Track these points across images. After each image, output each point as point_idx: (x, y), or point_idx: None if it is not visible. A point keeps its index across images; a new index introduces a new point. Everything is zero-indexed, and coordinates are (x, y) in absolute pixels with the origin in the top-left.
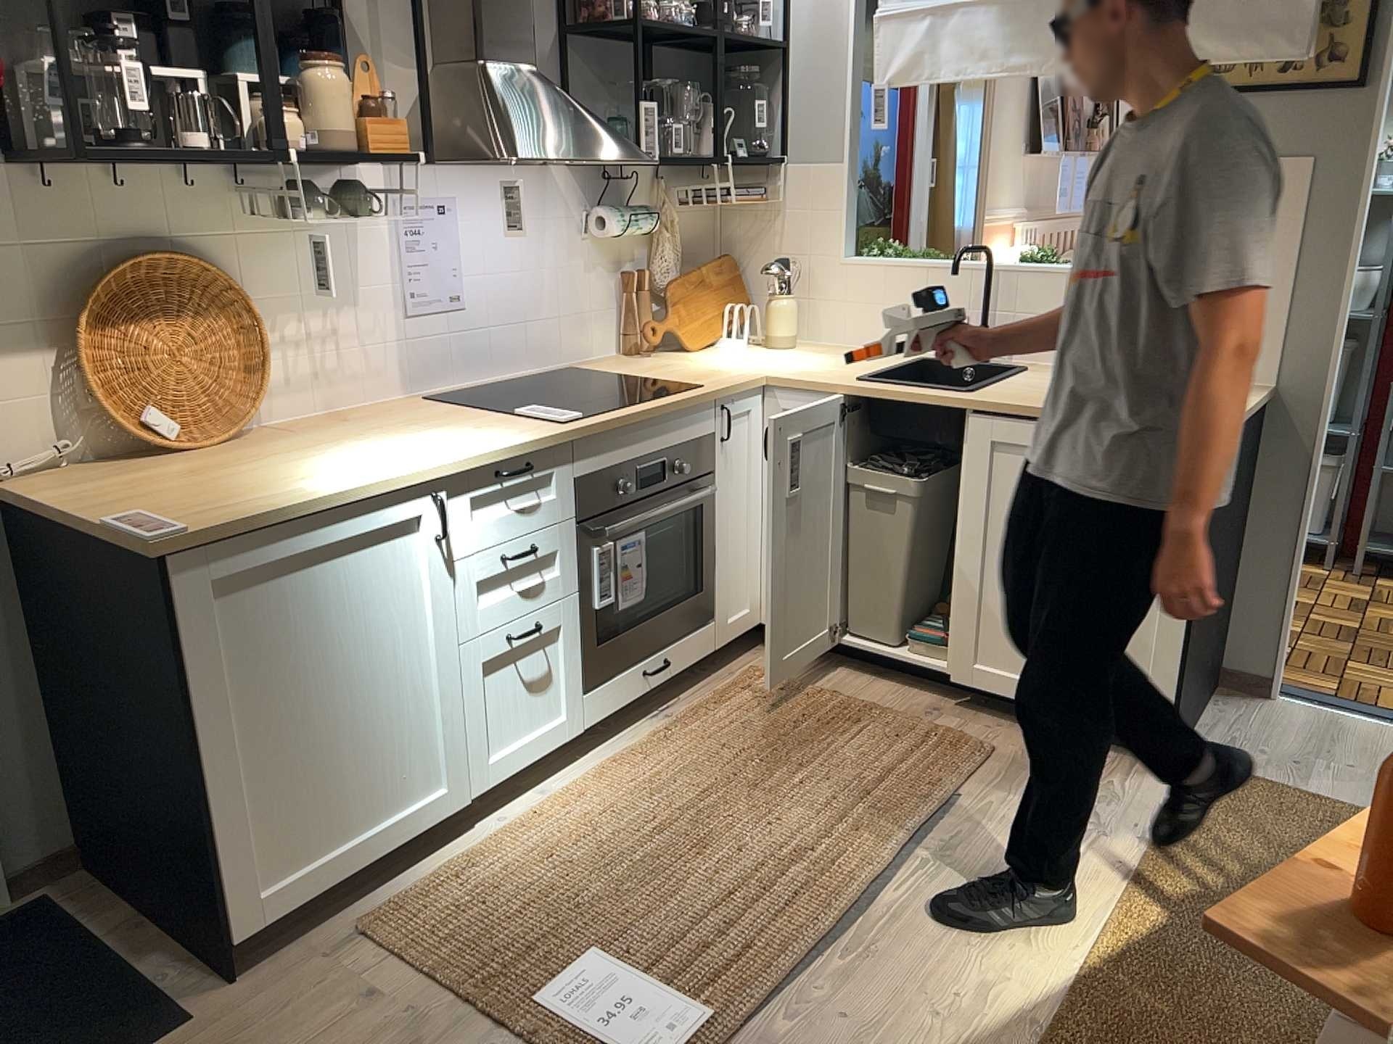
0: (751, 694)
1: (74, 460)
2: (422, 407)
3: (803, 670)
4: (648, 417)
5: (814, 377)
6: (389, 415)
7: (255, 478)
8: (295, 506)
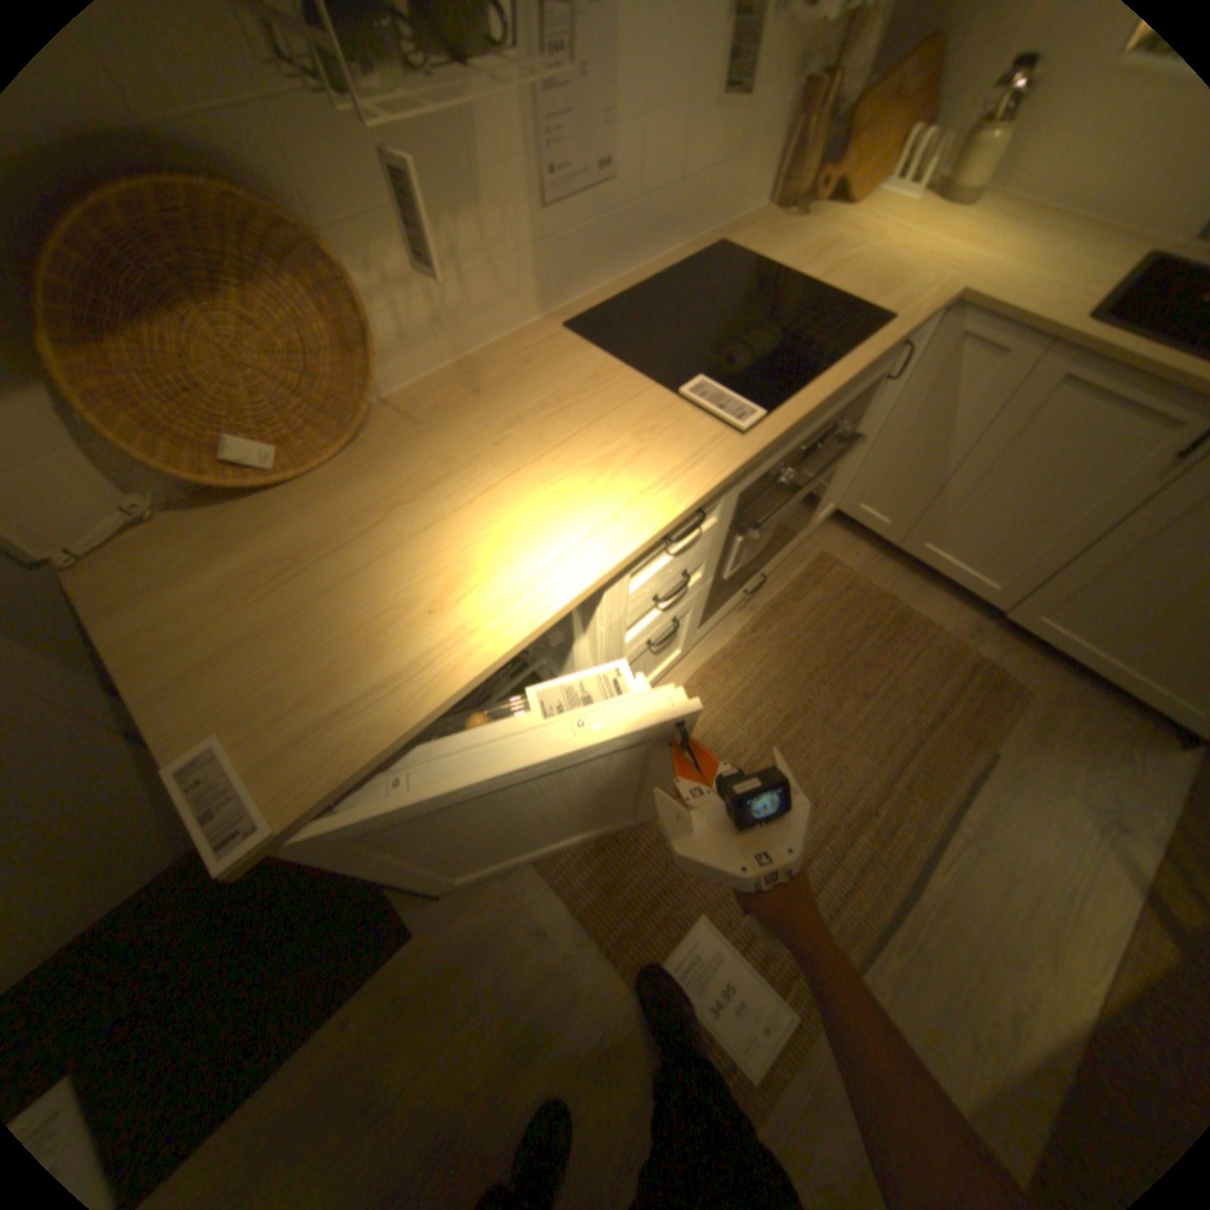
0: (819, 589)
1: (155, 501)
2: (565, 347)
3: (861, 559)
4: (837, 394)
5: (1027, 306)
6: (528, 370)
7: (371, 591)
8: (424, 716)
